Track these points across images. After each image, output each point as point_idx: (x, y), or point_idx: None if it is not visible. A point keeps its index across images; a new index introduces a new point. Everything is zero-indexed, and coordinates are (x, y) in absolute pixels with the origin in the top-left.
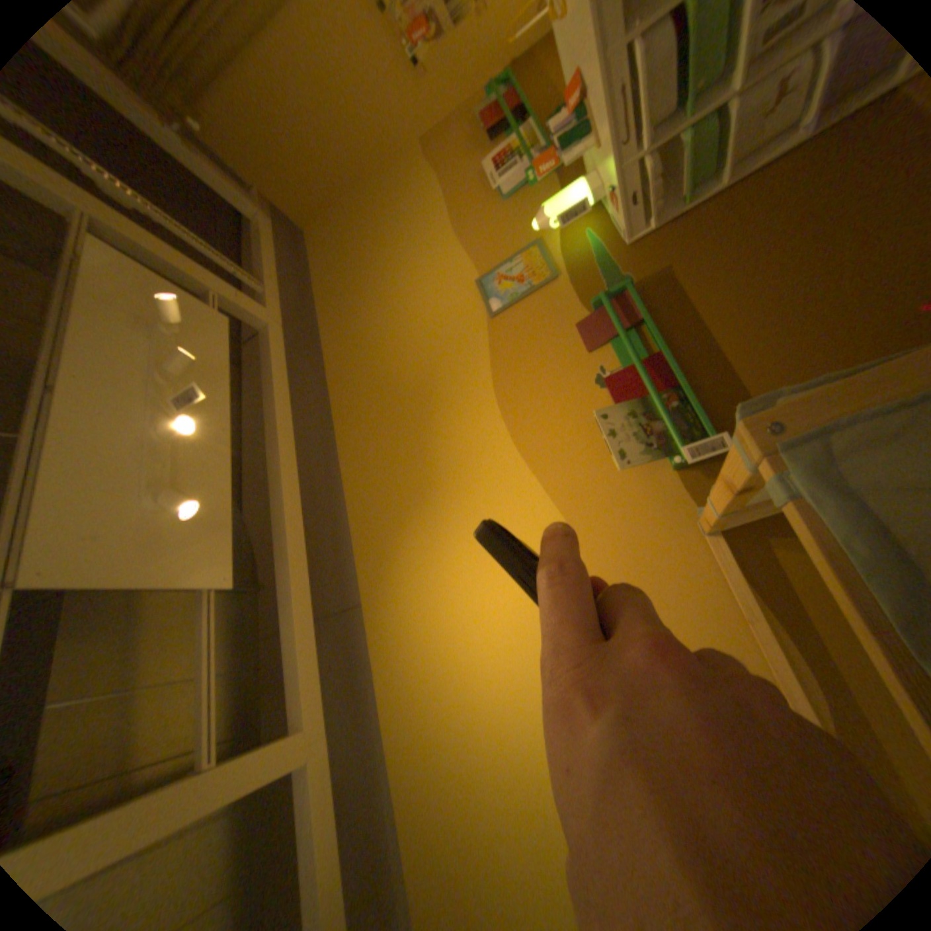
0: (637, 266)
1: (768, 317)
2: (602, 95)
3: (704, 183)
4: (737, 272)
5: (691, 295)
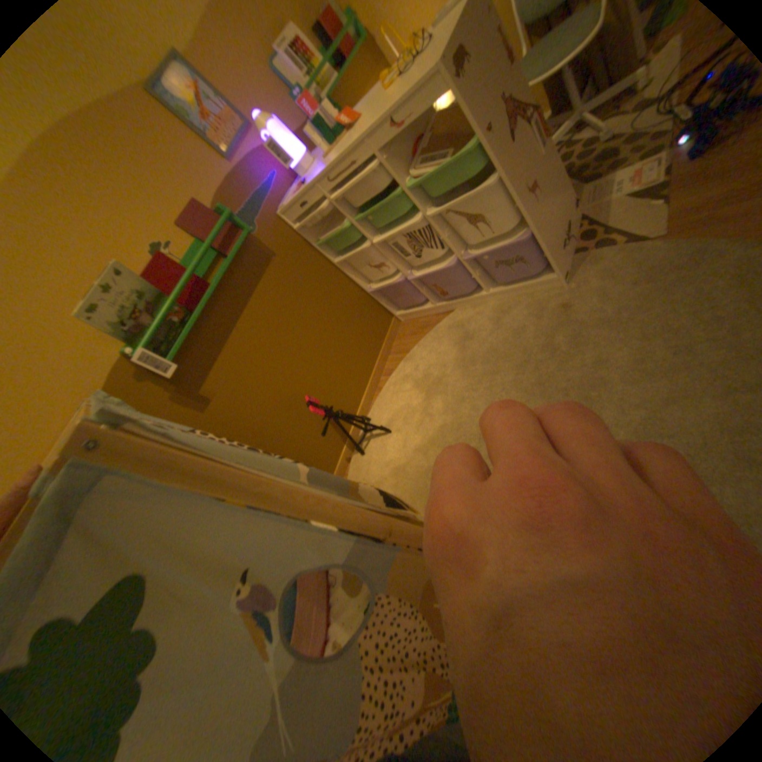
0: (262, 227)
1: (269, 333)
2: (345, 144)
3: (329, 246)
4: (287, 298)
5: (260, 279)
